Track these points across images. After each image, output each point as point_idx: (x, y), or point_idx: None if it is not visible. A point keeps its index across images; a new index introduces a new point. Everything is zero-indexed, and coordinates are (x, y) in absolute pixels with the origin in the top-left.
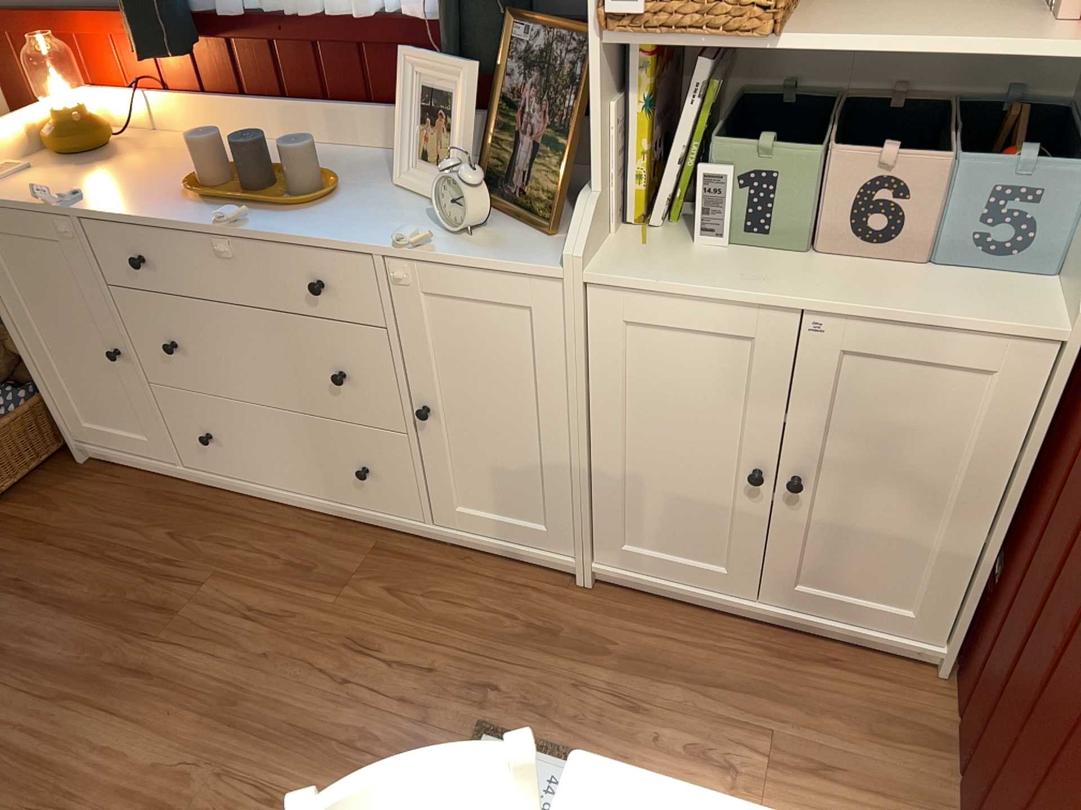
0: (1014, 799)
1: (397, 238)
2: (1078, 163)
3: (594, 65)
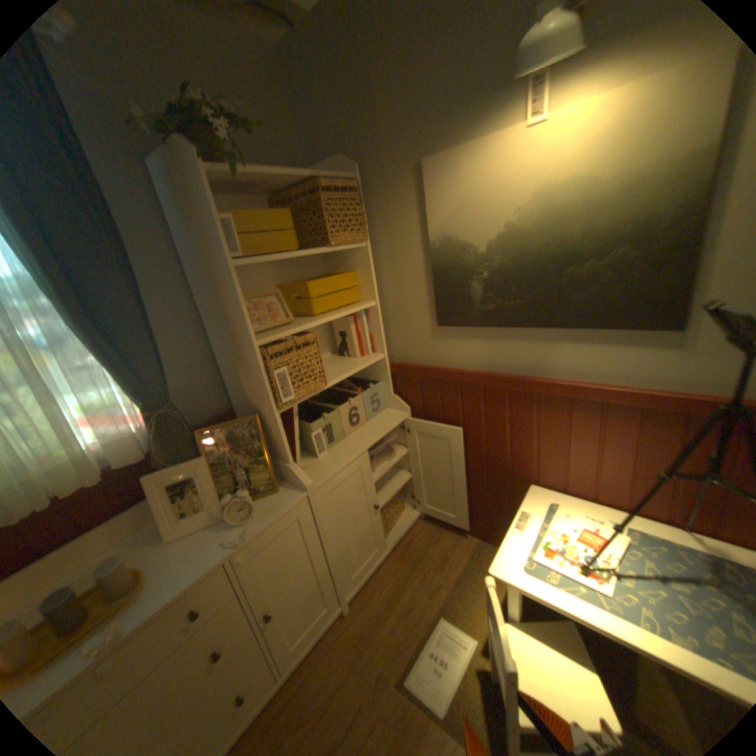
0: (486, 503)
1: (223, 548)
2: (378, 381)
3: (276, 421)
